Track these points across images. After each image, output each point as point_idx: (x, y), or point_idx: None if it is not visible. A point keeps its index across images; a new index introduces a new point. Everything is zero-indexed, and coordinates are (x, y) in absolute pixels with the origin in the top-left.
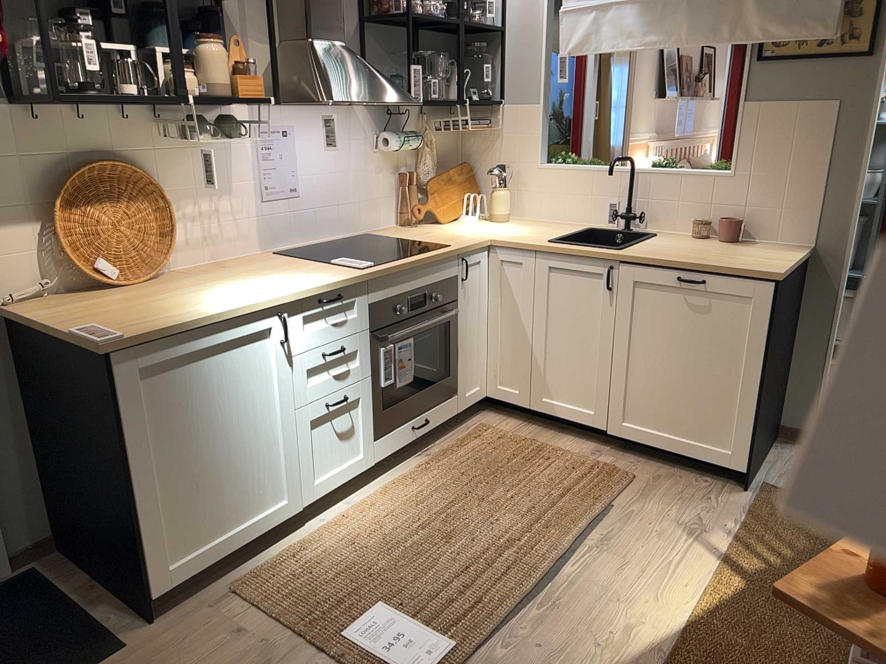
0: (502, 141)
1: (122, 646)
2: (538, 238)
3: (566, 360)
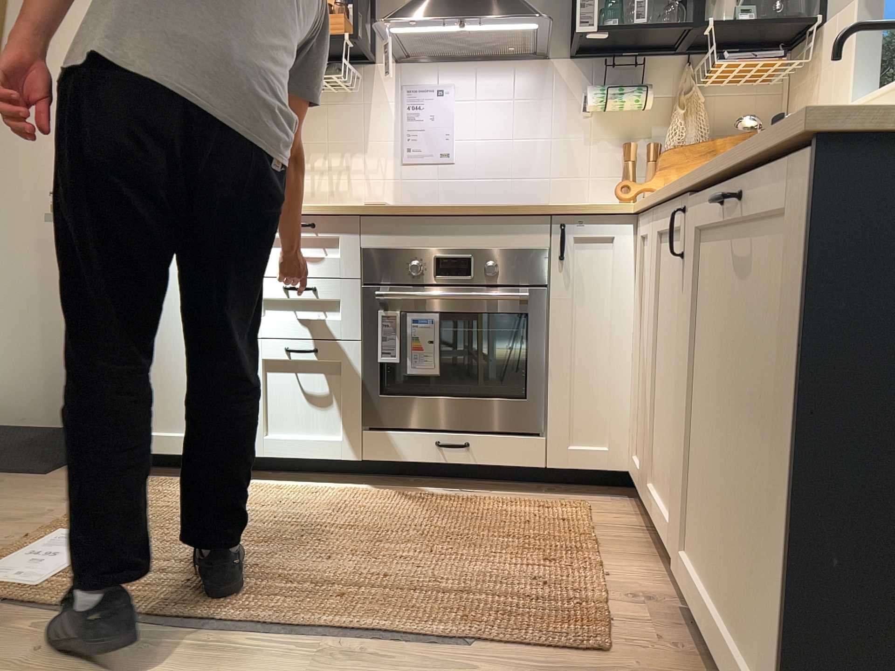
0: (816, 87)
1: (44, 474)
2: None
3: (667, 411)
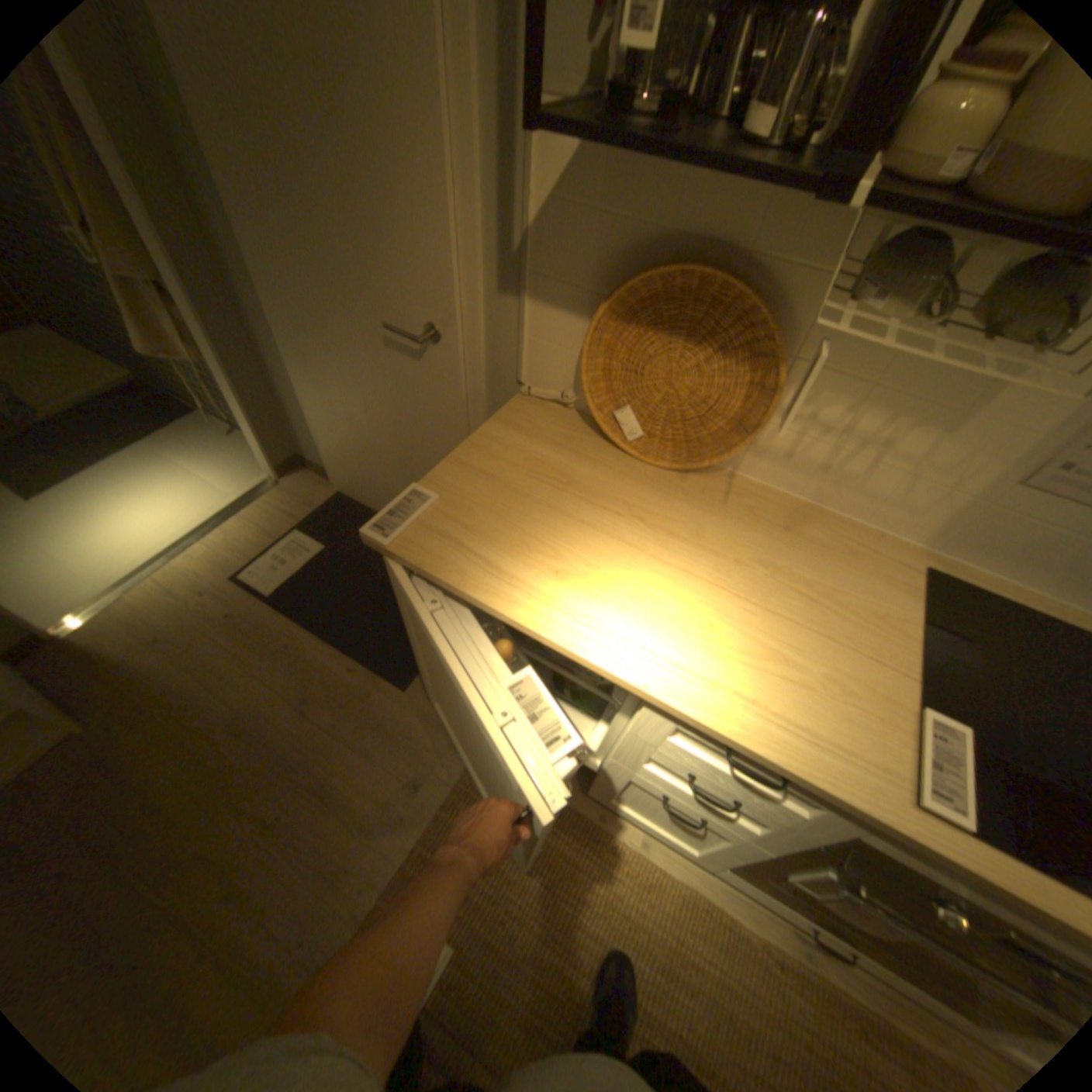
0: None
1: (404, 686)
2: None
3: None
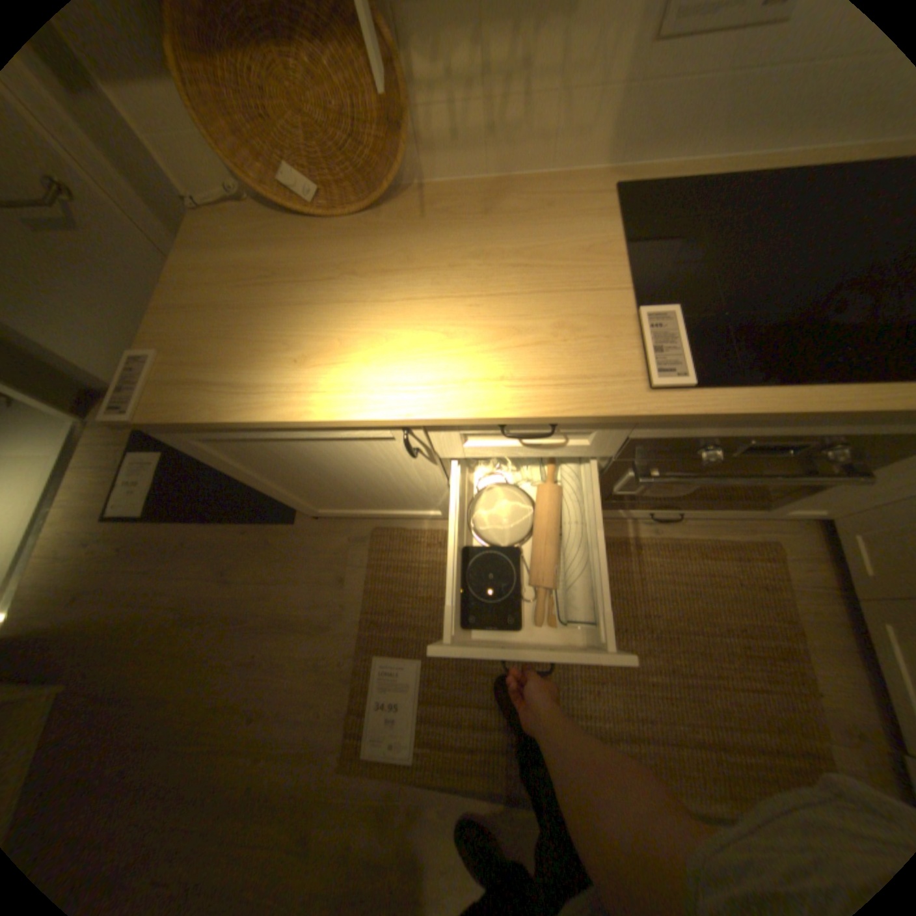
0: None
1: (290, 520)
2: None
3: None
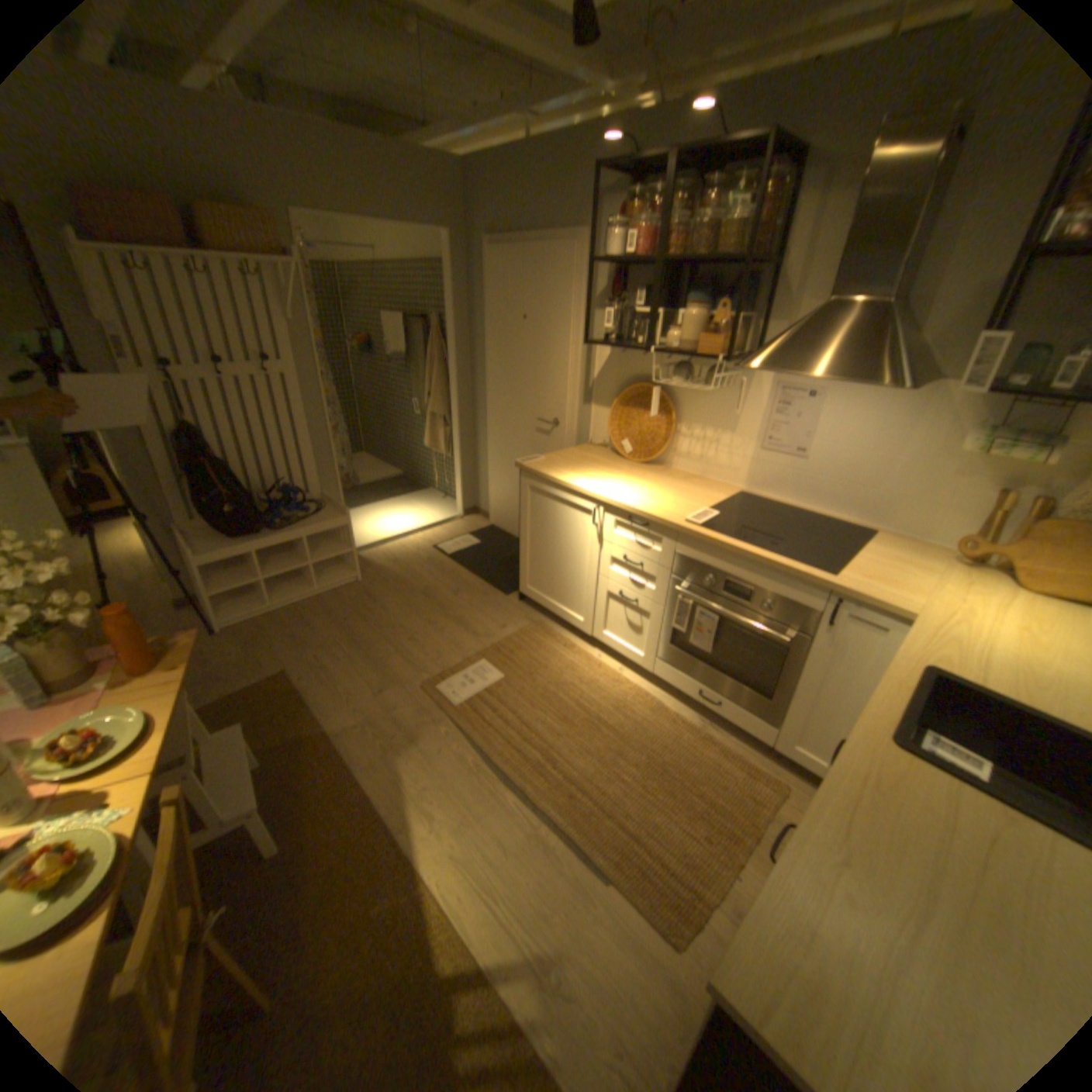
0: None
1: (507, 594)
2: (961, 663)
3: None
